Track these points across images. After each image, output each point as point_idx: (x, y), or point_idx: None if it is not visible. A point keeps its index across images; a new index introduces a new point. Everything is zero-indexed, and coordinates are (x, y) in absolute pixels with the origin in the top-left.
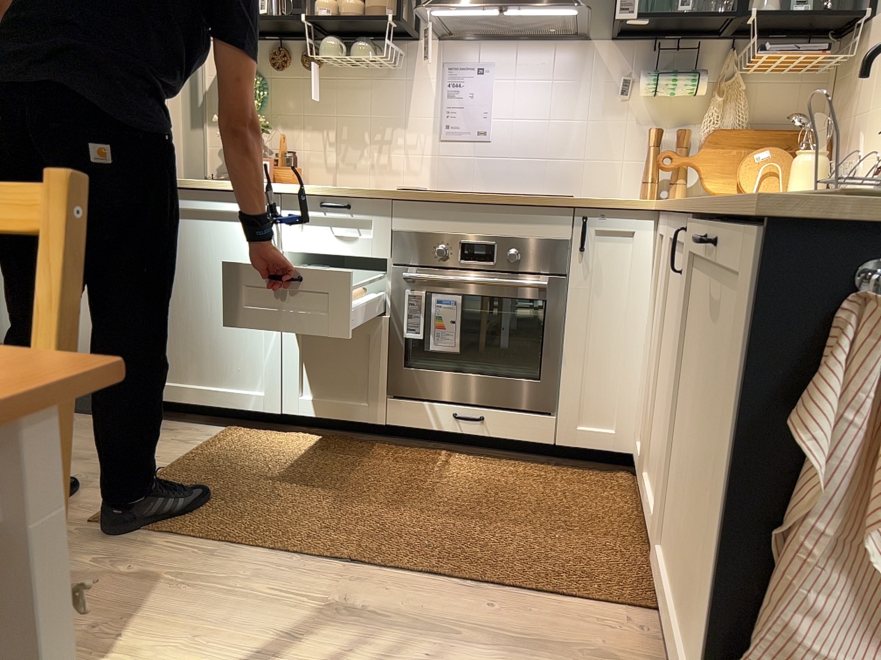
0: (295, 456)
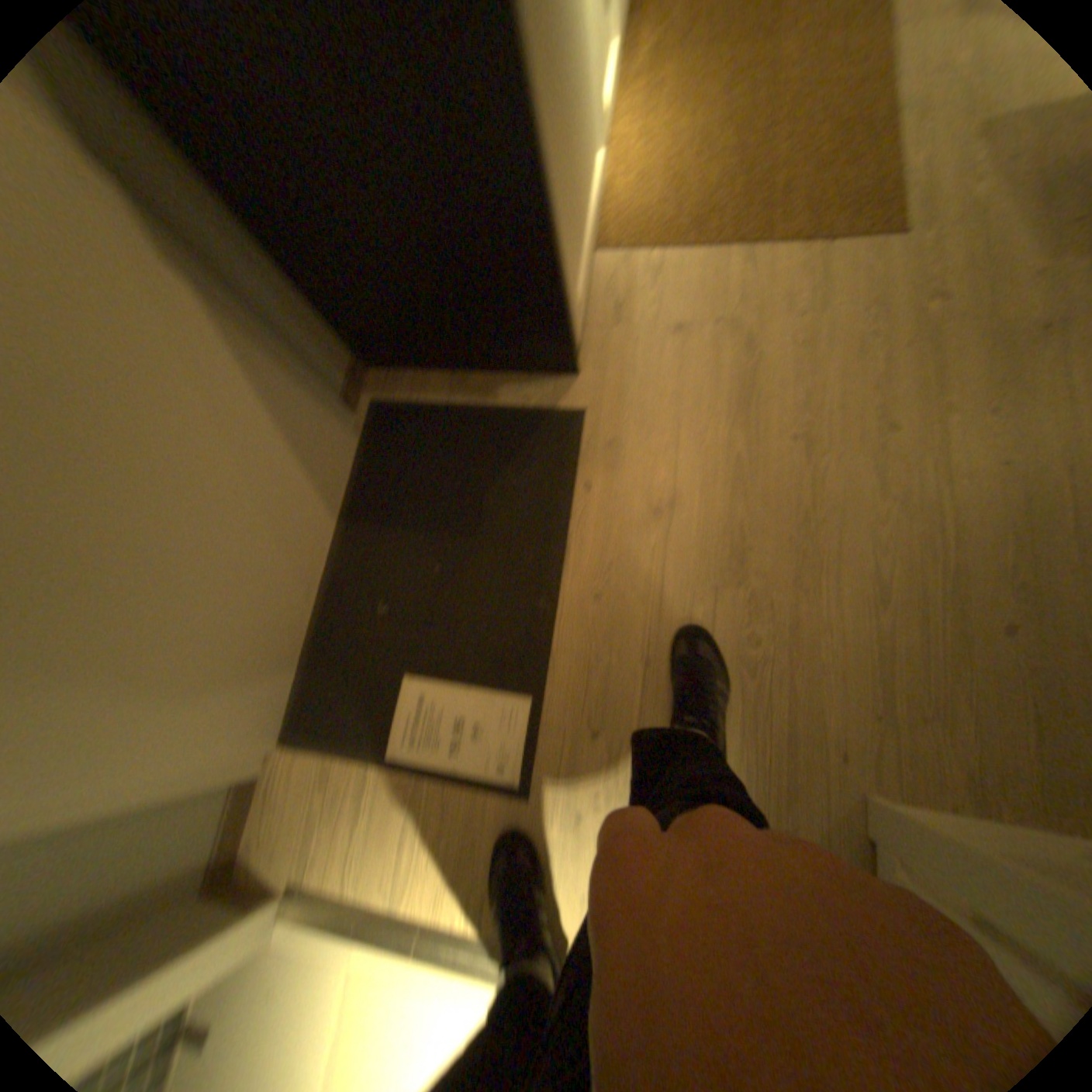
0: (674, 146)
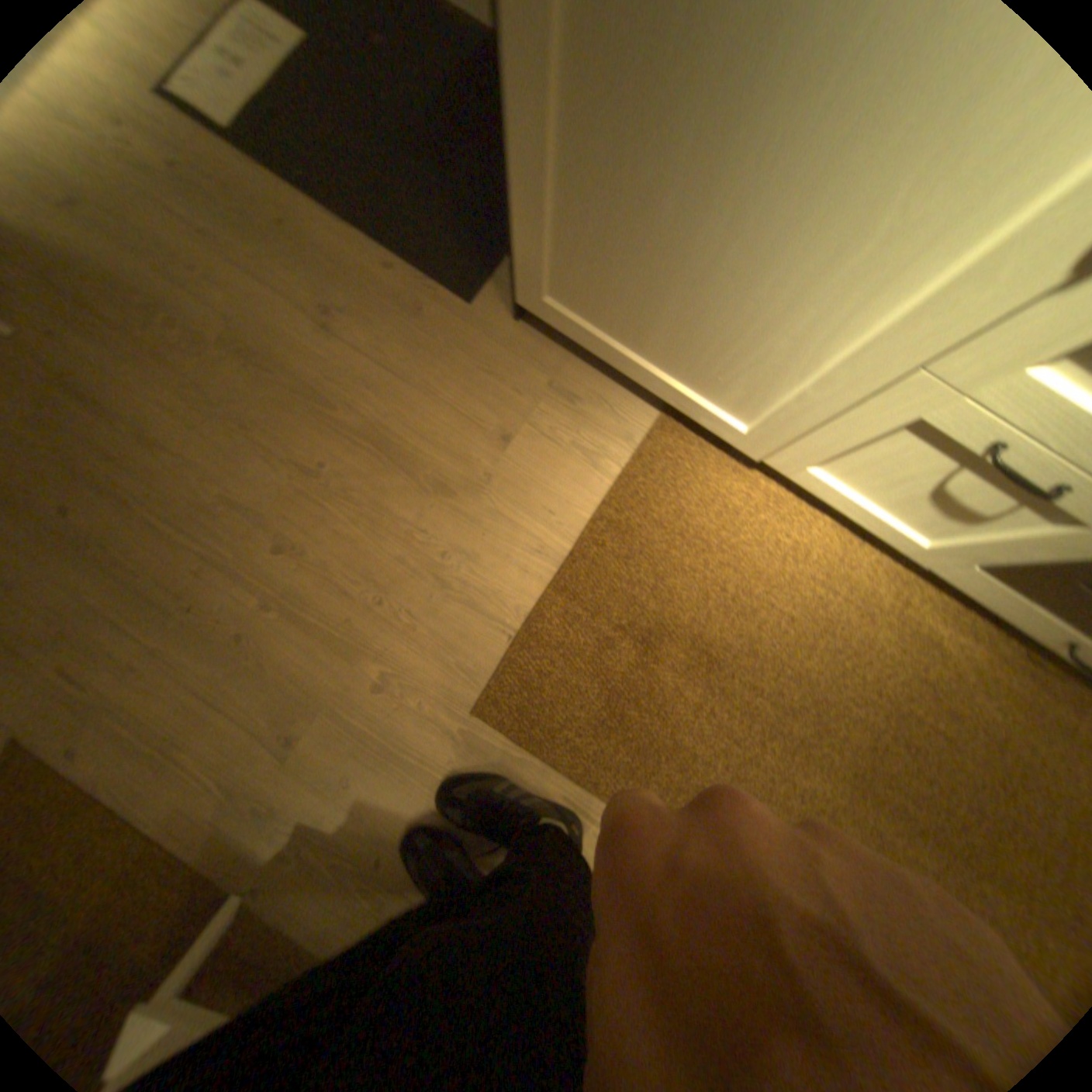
0: (748, 566)
